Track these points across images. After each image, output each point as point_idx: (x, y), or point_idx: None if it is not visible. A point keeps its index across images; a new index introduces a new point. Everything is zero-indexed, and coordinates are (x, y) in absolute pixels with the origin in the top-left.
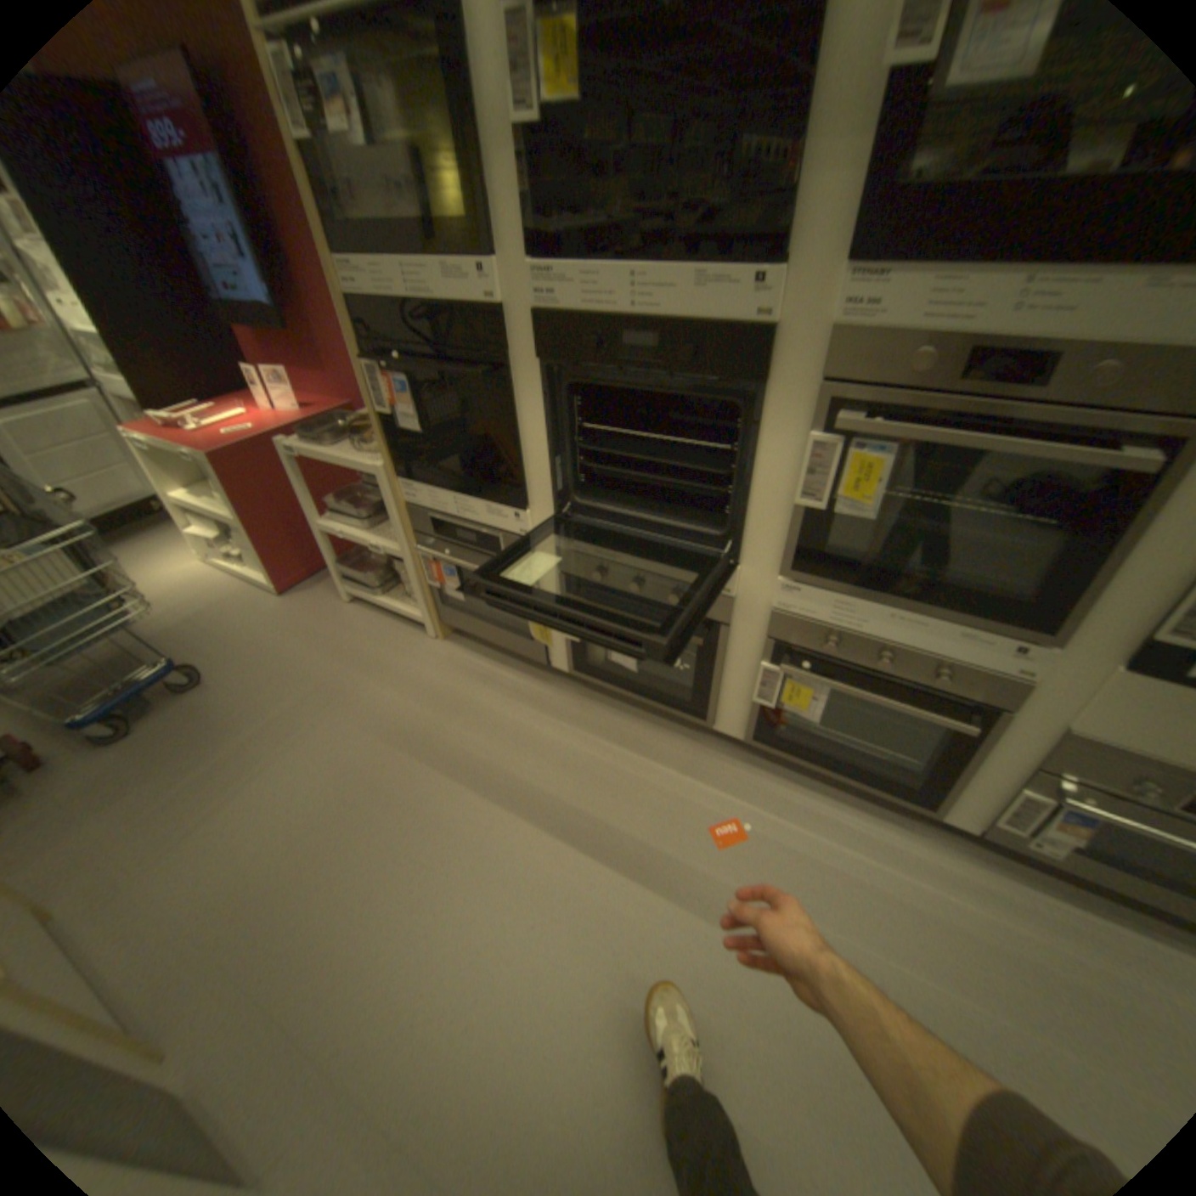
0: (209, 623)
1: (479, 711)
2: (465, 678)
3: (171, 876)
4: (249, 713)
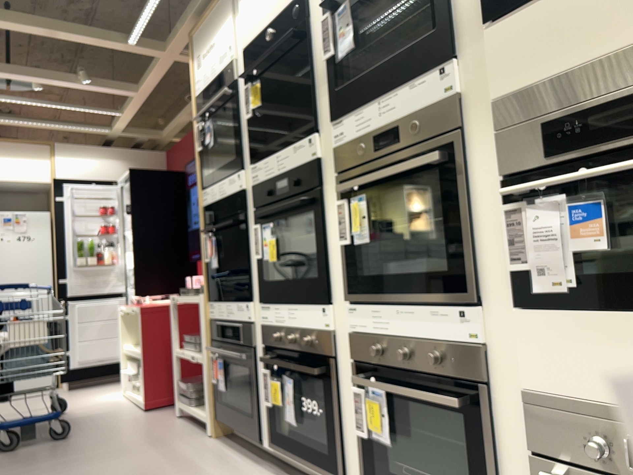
0: (99, 416)
1: (200, 472)
2: (208, 456)
3: None
4: (75, 452)
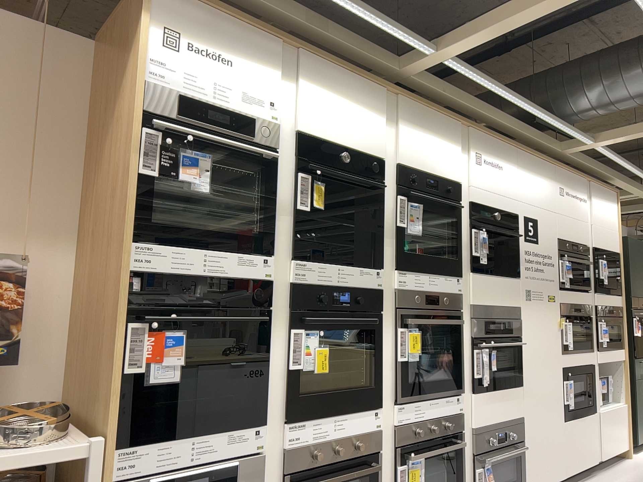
0: None
1: None
2: None
3: None
4: None
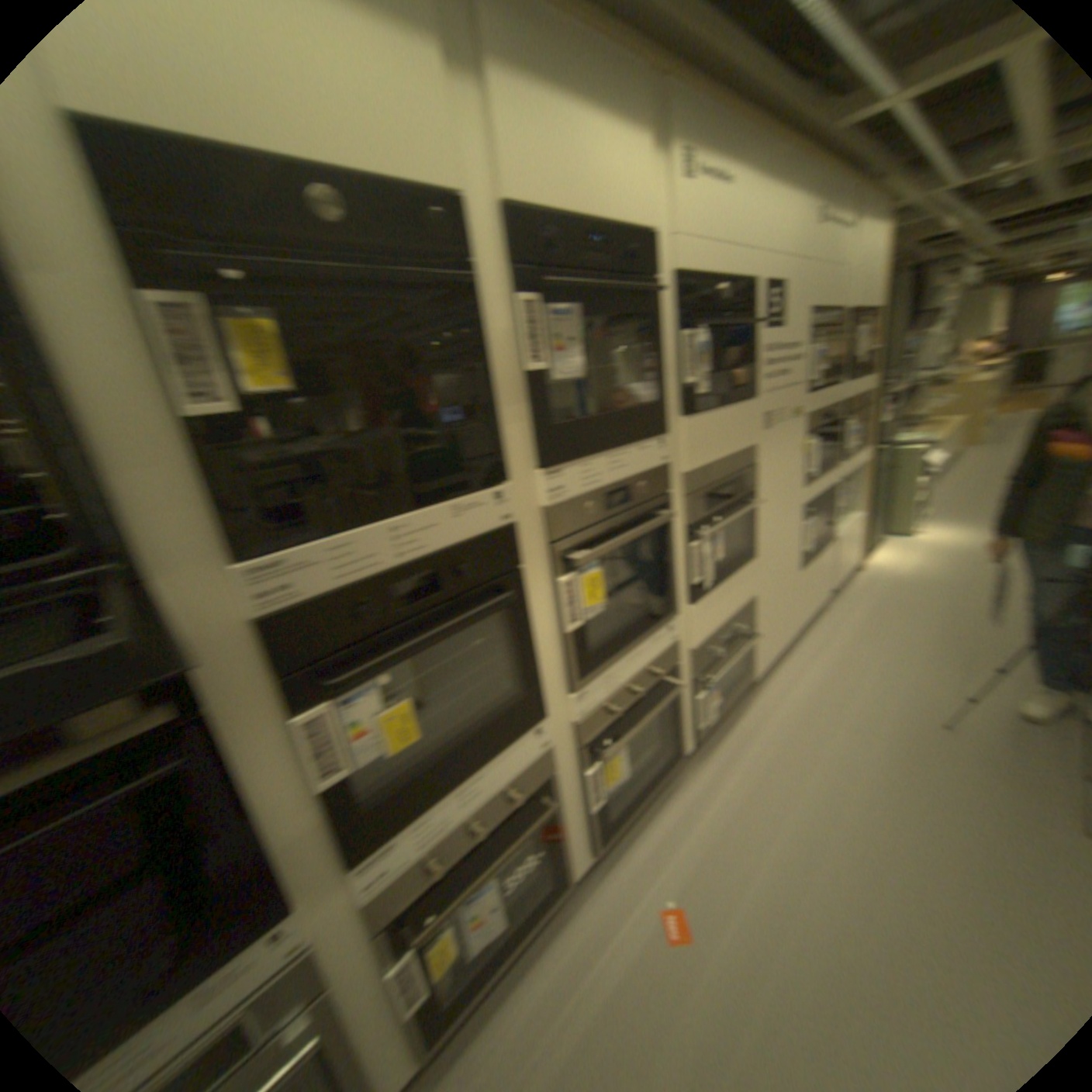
0: None
1: None
2: None
3: None
4: None
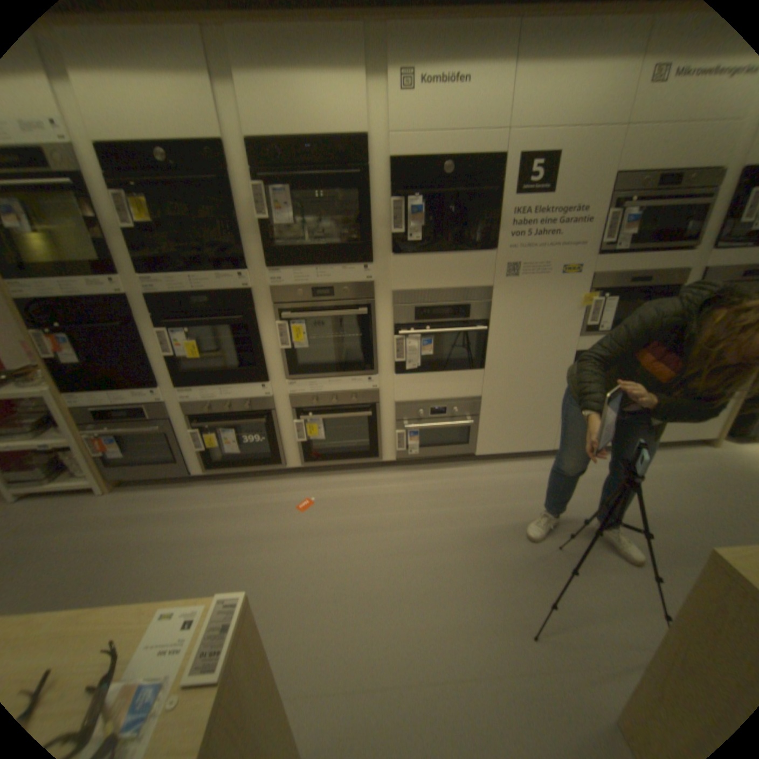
0: None
1: (148, 517)
2: (132, 506)
3: None
4: None
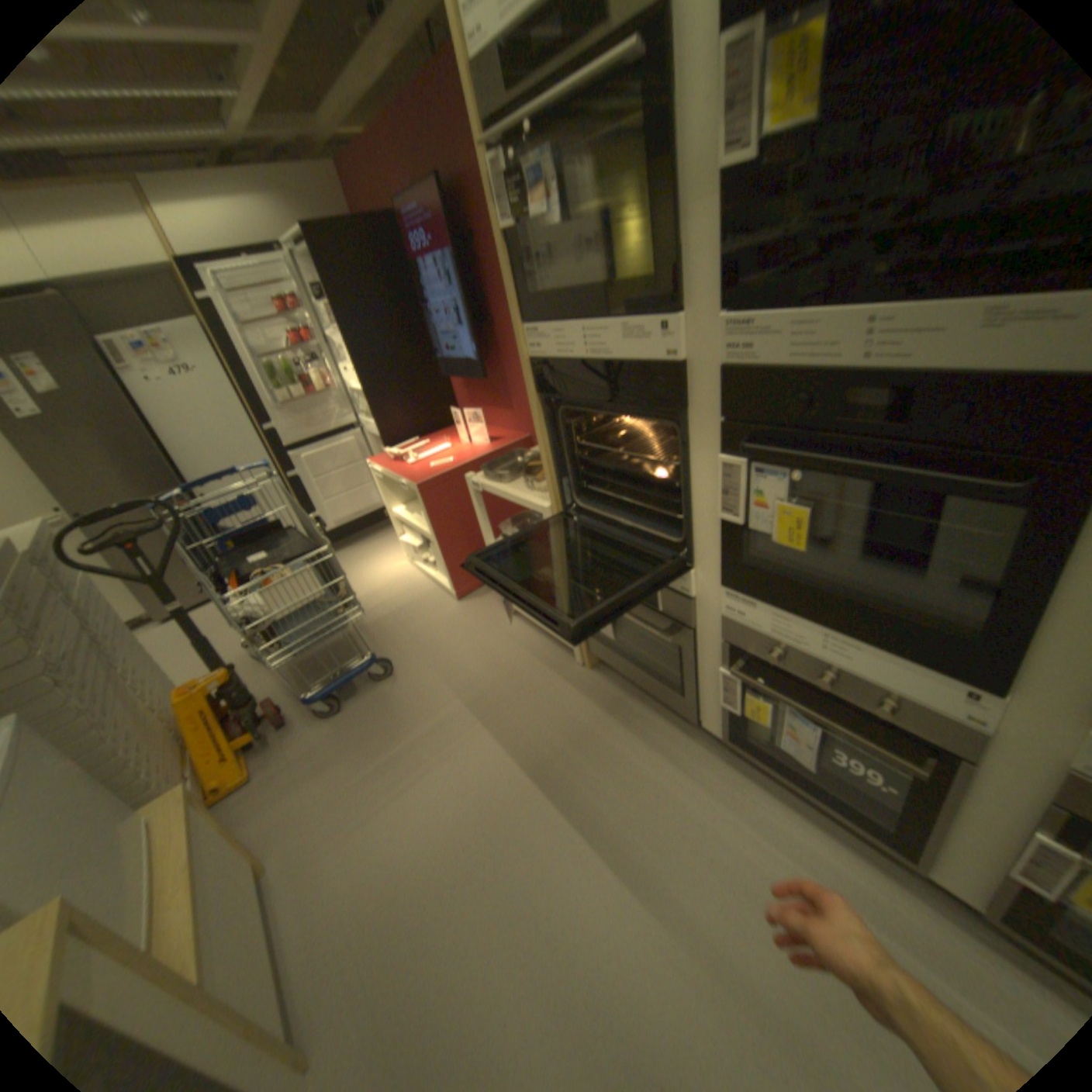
0: (406, 619)
1: (620, 762)
2: (608, 718)
3: (343, 866)
4: (421, 713)
